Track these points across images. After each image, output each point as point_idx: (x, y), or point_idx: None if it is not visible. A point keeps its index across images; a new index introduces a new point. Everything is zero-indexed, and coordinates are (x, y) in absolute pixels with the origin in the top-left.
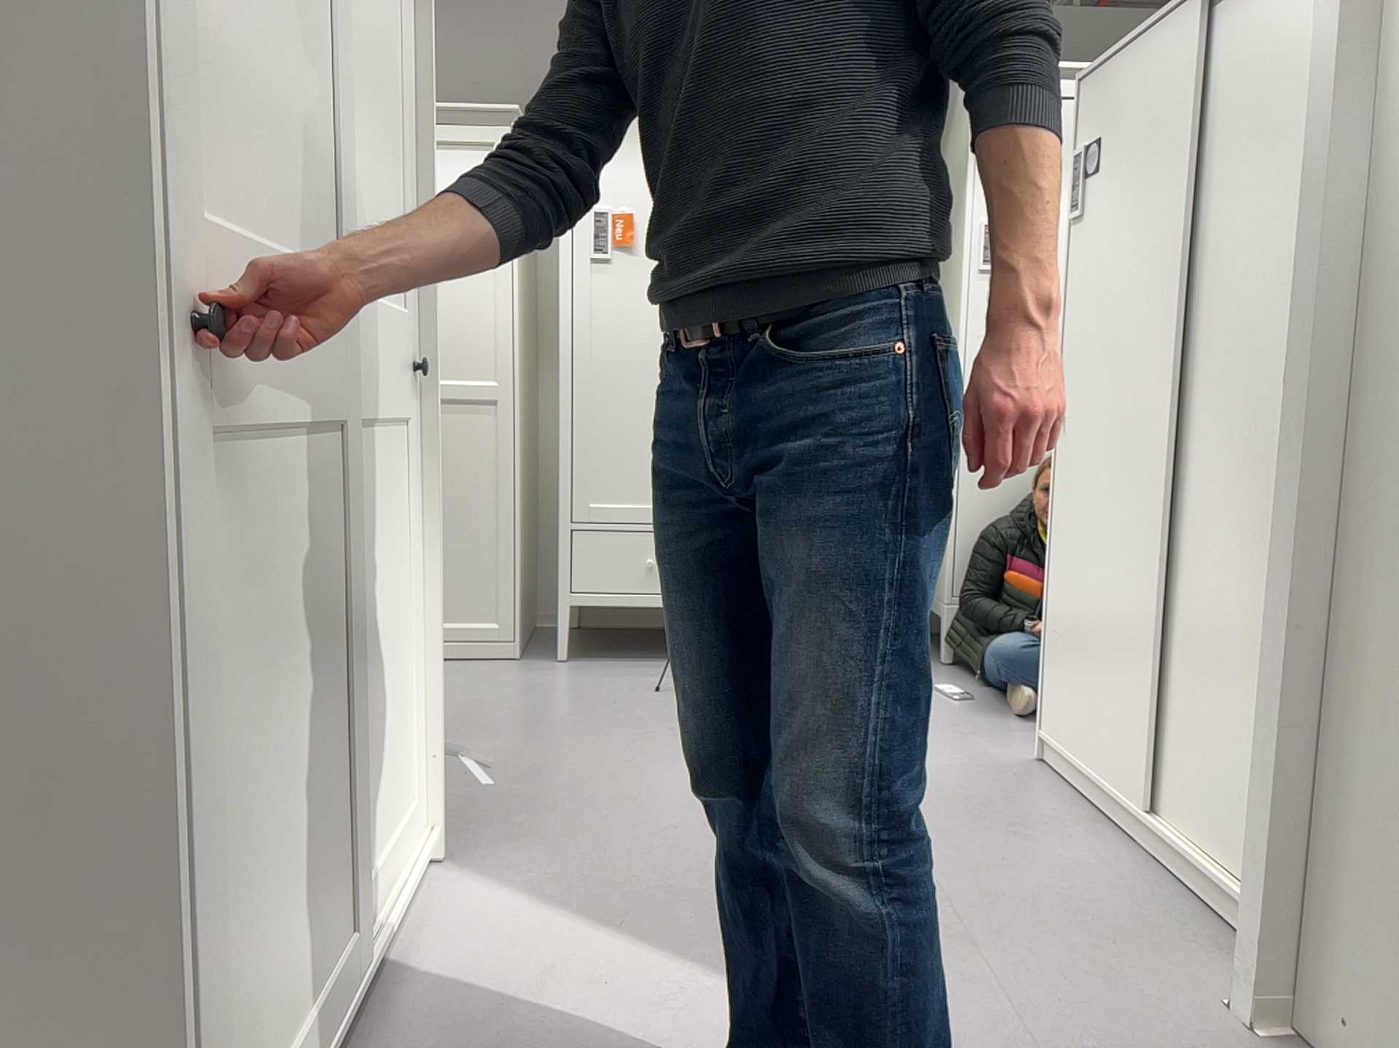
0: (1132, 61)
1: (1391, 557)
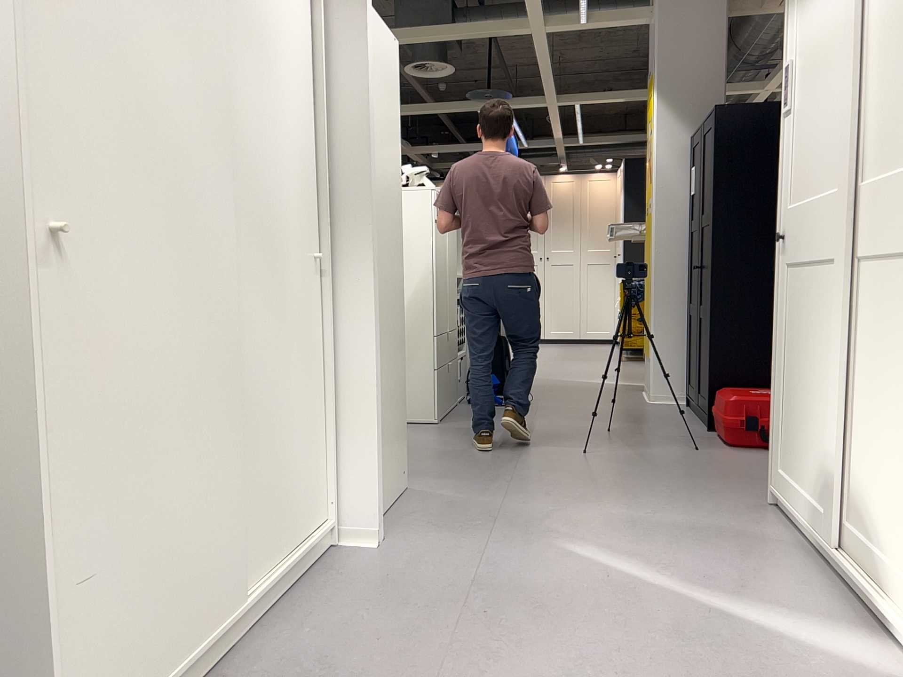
0: None
1: (377, 306)
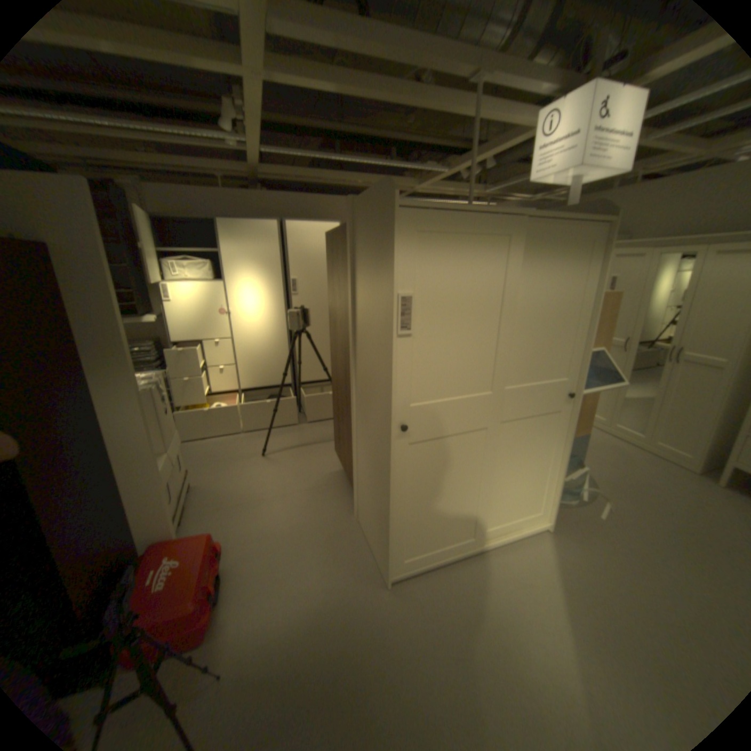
0: None
1: None
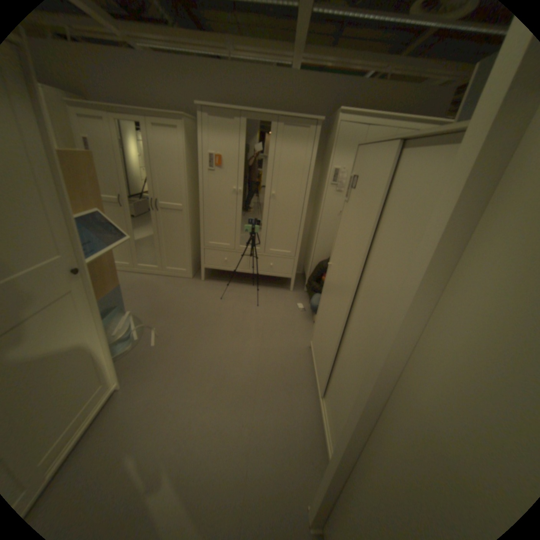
0: (372, 150)
1: (373, 472)
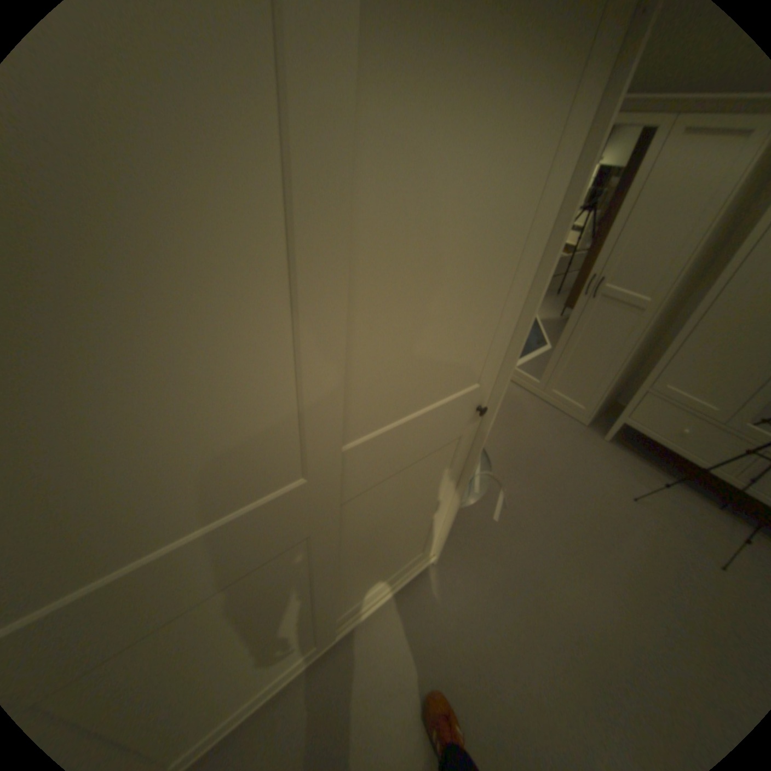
0: None
1: None
